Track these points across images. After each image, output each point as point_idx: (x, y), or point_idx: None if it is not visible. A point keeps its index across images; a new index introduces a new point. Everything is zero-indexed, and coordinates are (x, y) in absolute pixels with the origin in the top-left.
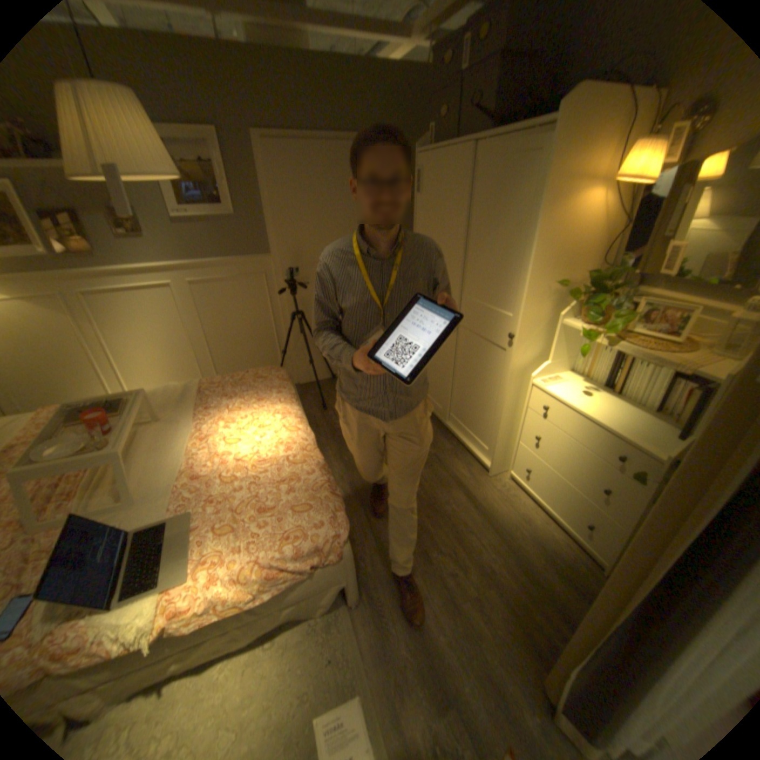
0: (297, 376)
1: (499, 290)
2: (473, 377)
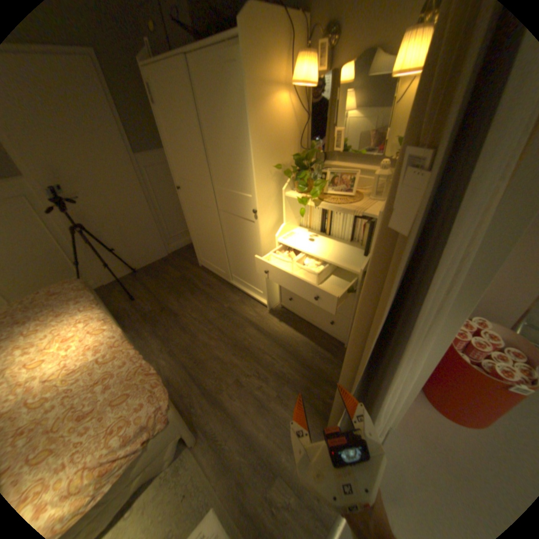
0: (99, 280)
1: (237, 178)
2: (240, 246)
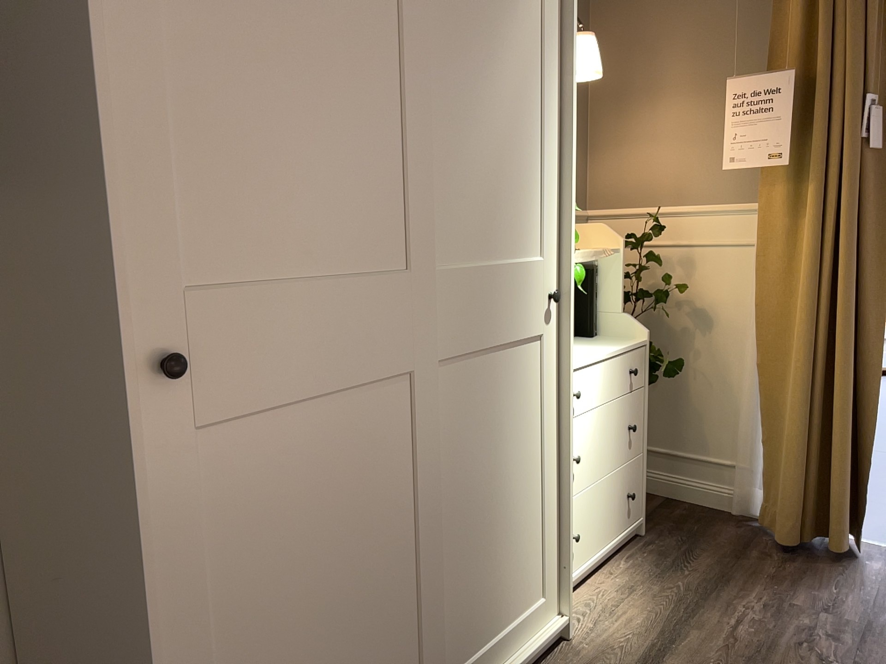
0: None
1: (509, 224)
2: (488, 461)
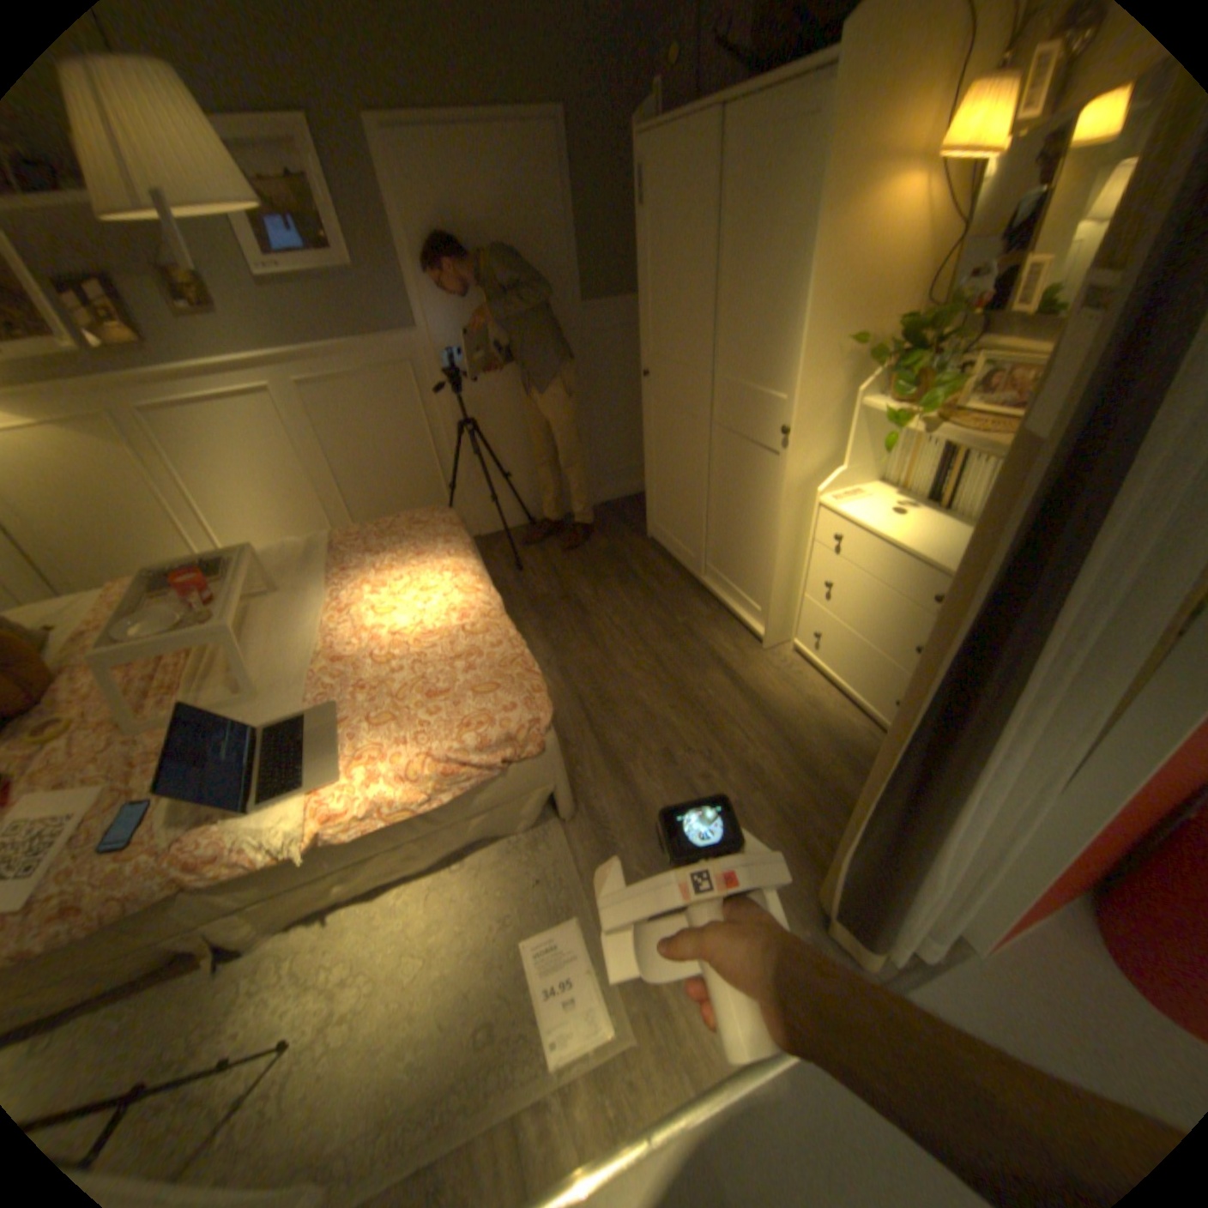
0: (475, 524)
1: (766, 358)
2: (737, 502)
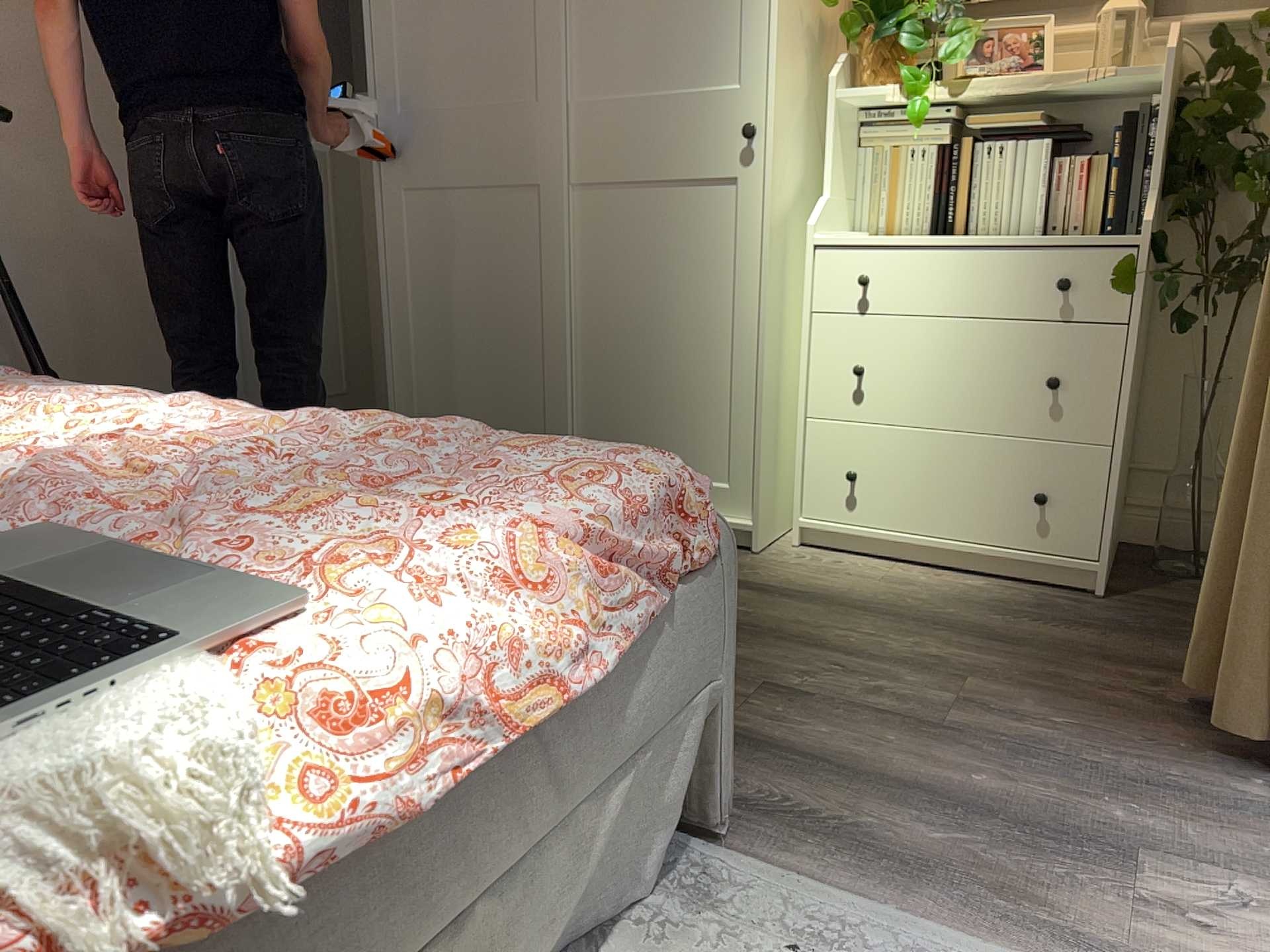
0: None
1: (685, 41)
2: (643, 306)
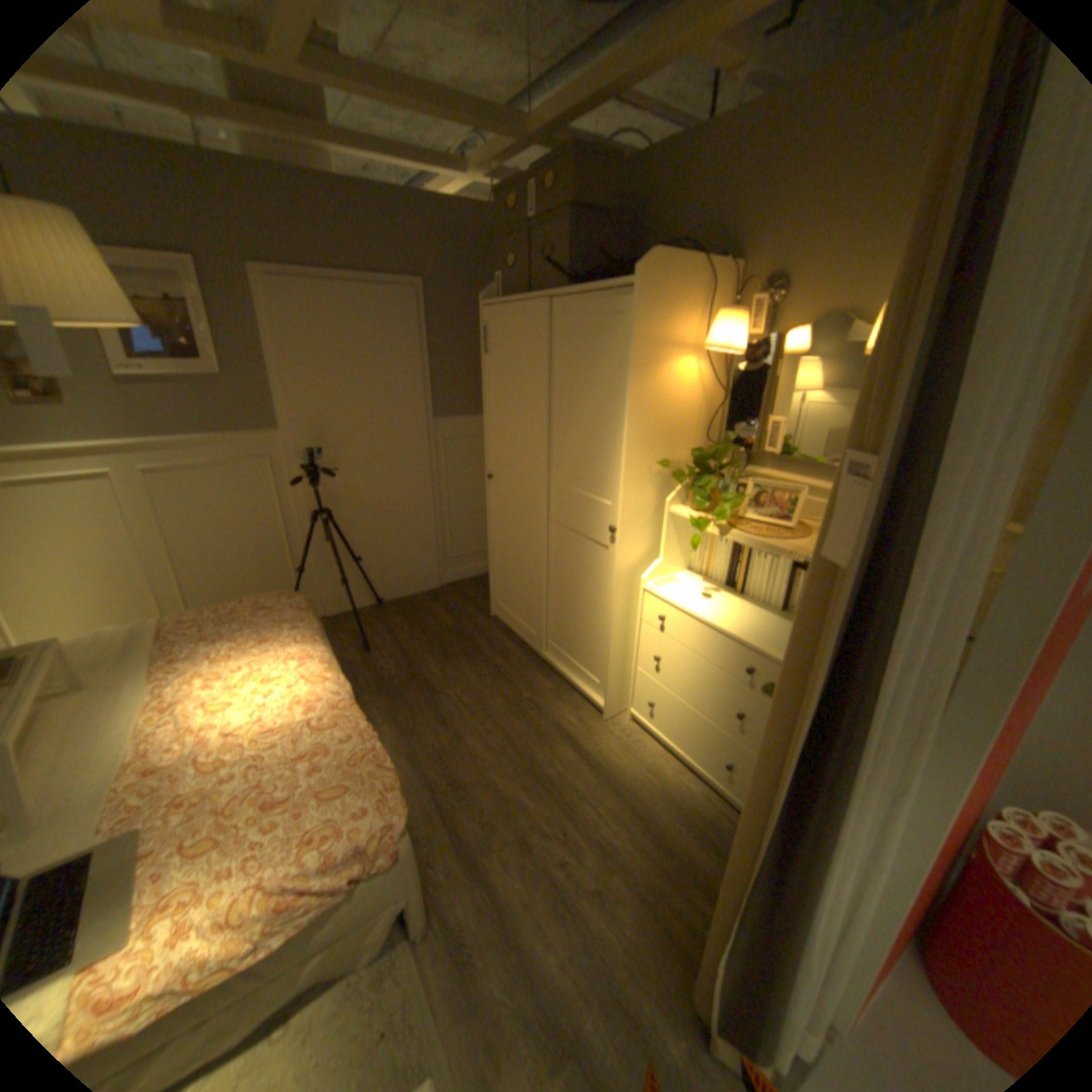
0: (322, 605)
1: (593, 473)
2: (573, 586)
